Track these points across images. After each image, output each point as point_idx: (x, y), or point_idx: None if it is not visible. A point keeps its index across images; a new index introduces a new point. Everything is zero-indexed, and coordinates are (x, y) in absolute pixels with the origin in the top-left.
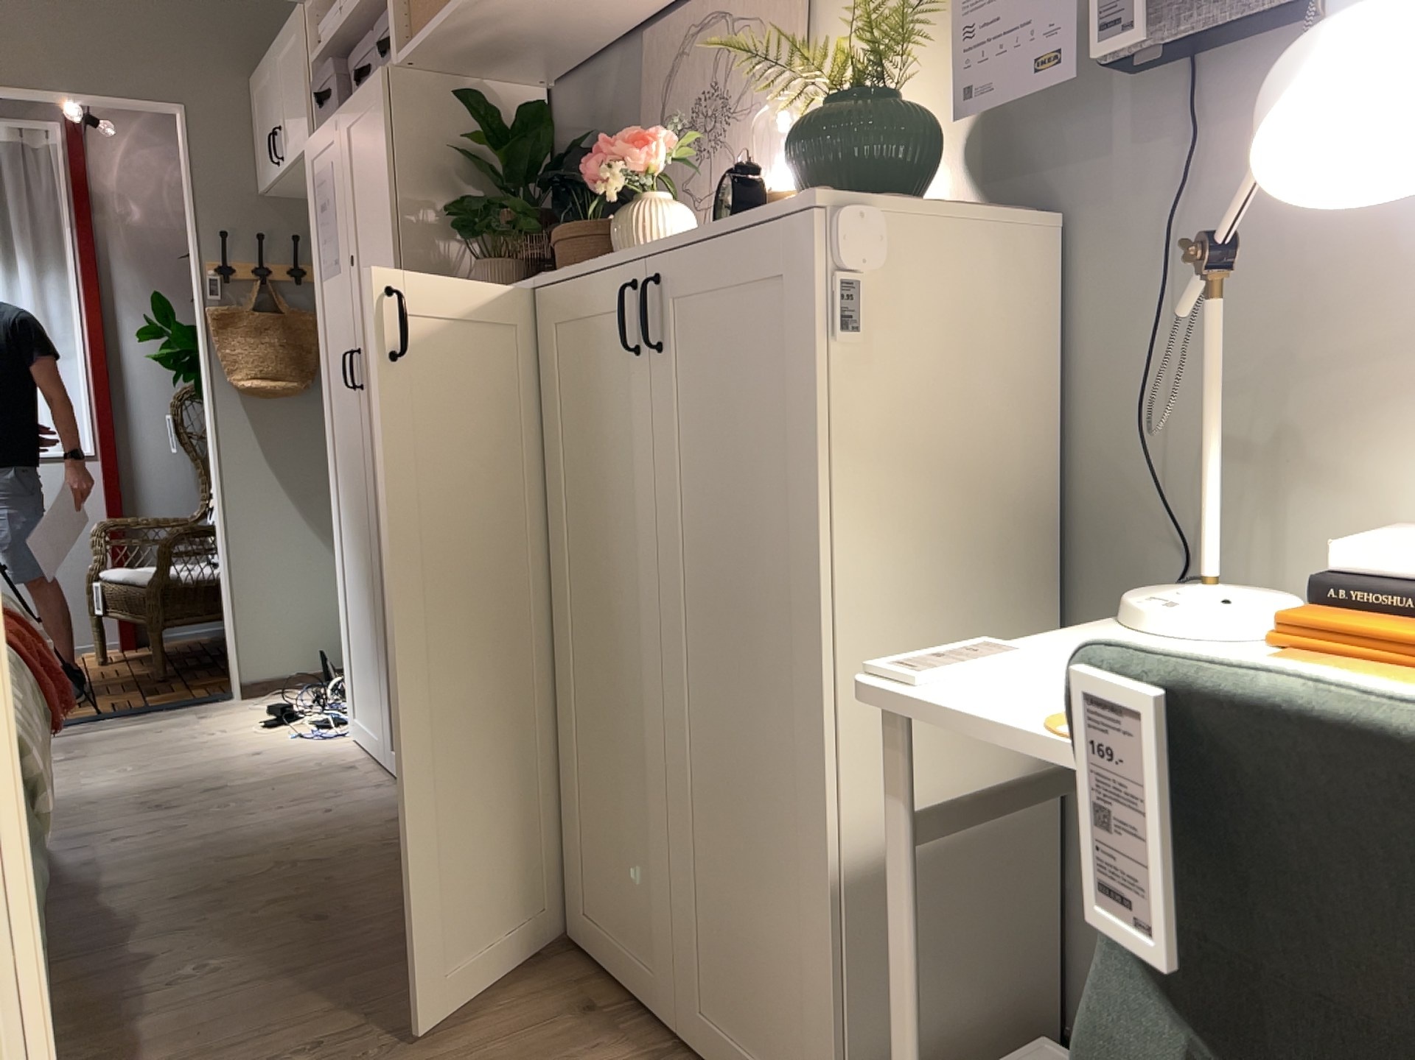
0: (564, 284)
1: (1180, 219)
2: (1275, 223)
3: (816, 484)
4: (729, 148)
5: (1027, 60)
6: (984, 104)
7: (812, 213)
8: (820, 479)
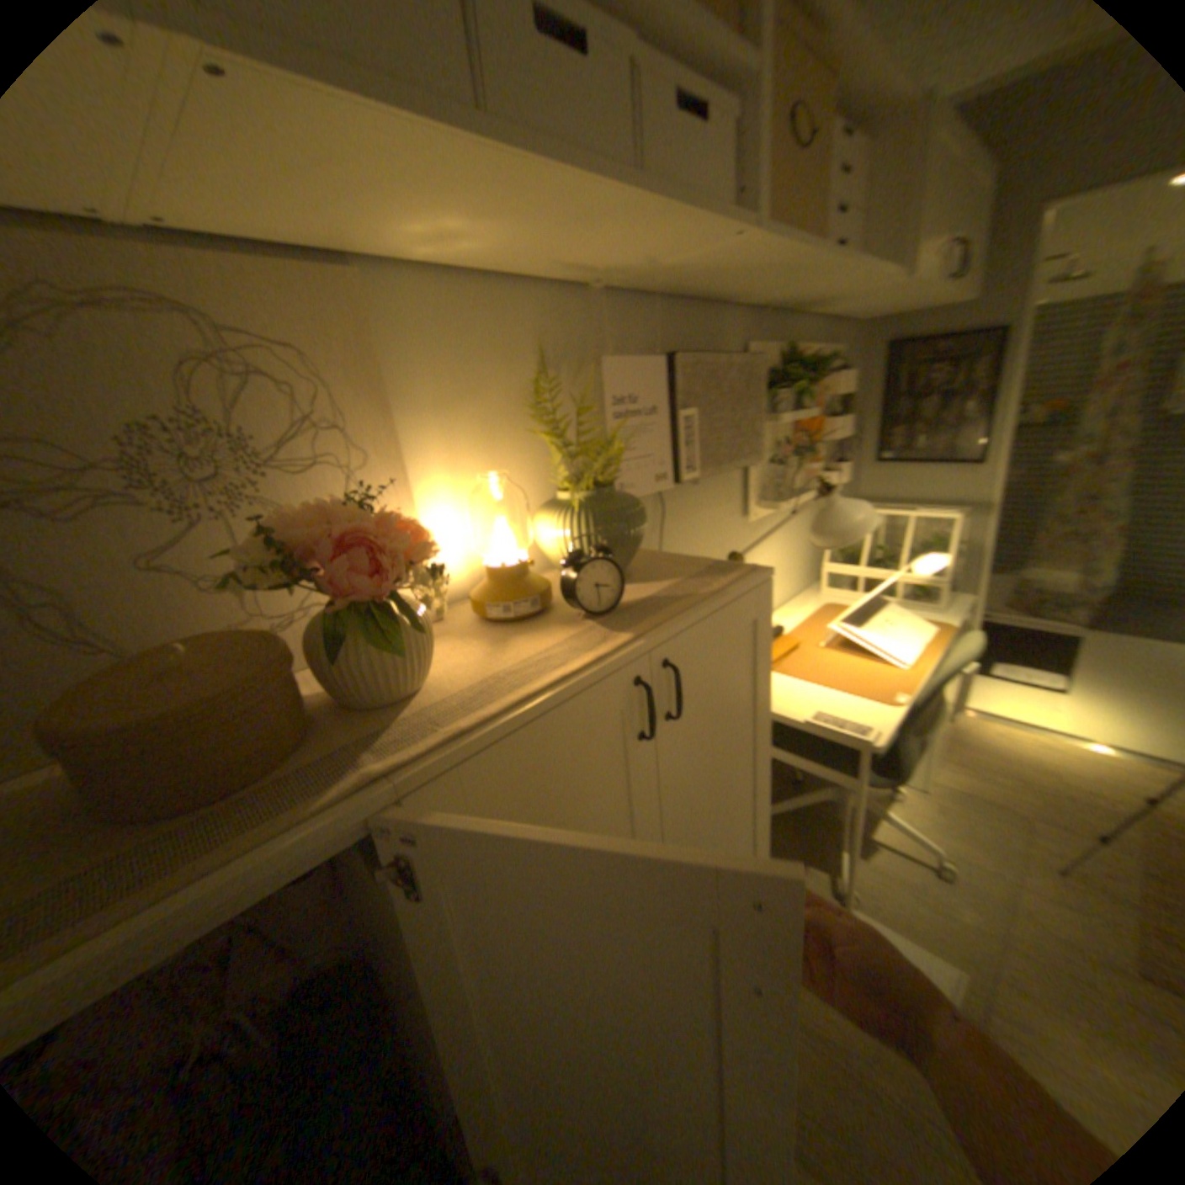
0: (501, 737)
1: (660, 541)
2: (676, 538)
3: (766, 712)
4: (272, 500)
5: (647, 471)
6: (627, 490)
7: (768, 577)
8: (768, 707)
